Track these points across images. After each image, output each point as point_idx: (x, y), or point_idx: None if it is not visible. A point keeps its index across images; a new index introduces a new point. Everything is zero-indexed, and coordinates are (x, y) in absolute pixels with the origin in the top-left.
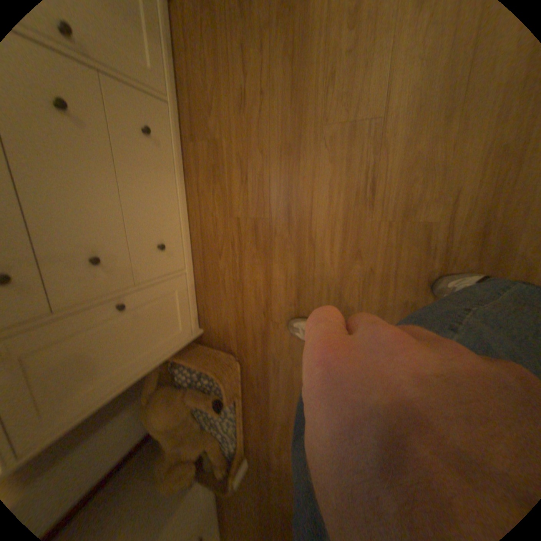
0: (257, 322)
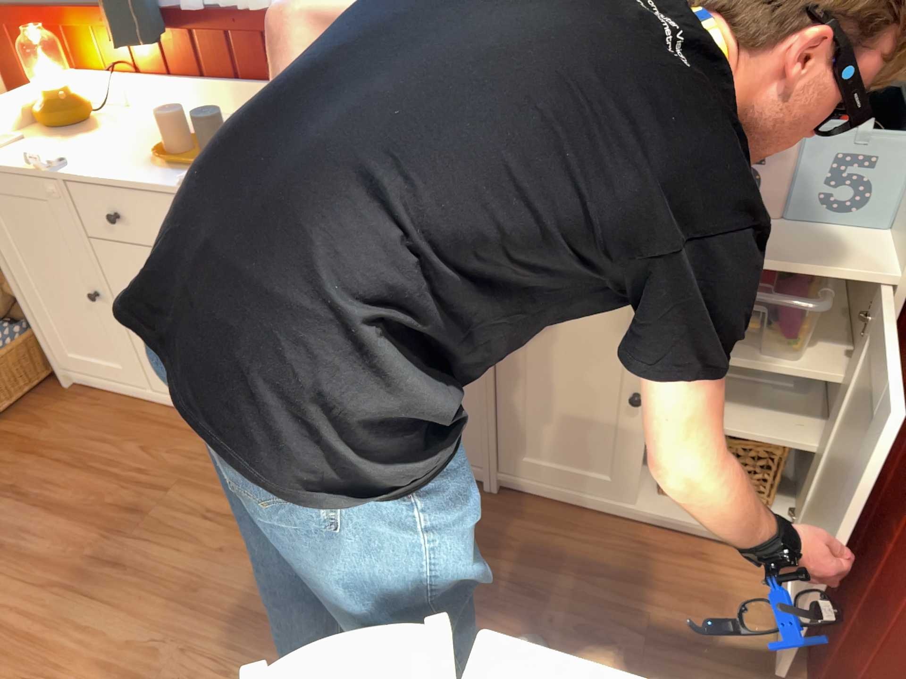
0: (11, 476)
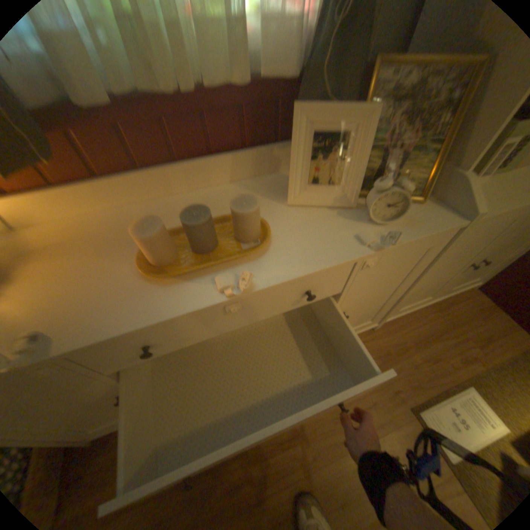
0: None
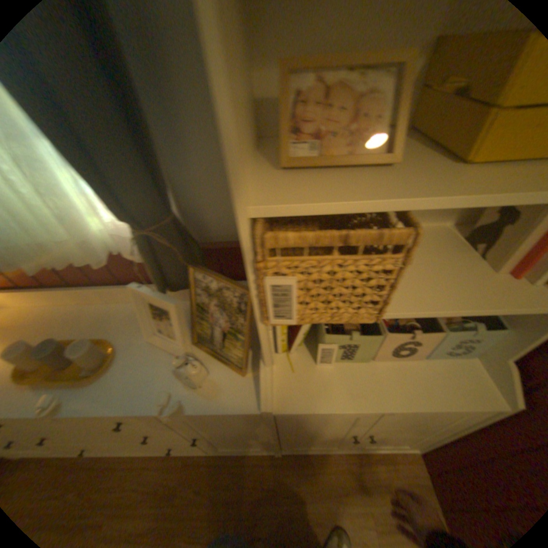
0: None
